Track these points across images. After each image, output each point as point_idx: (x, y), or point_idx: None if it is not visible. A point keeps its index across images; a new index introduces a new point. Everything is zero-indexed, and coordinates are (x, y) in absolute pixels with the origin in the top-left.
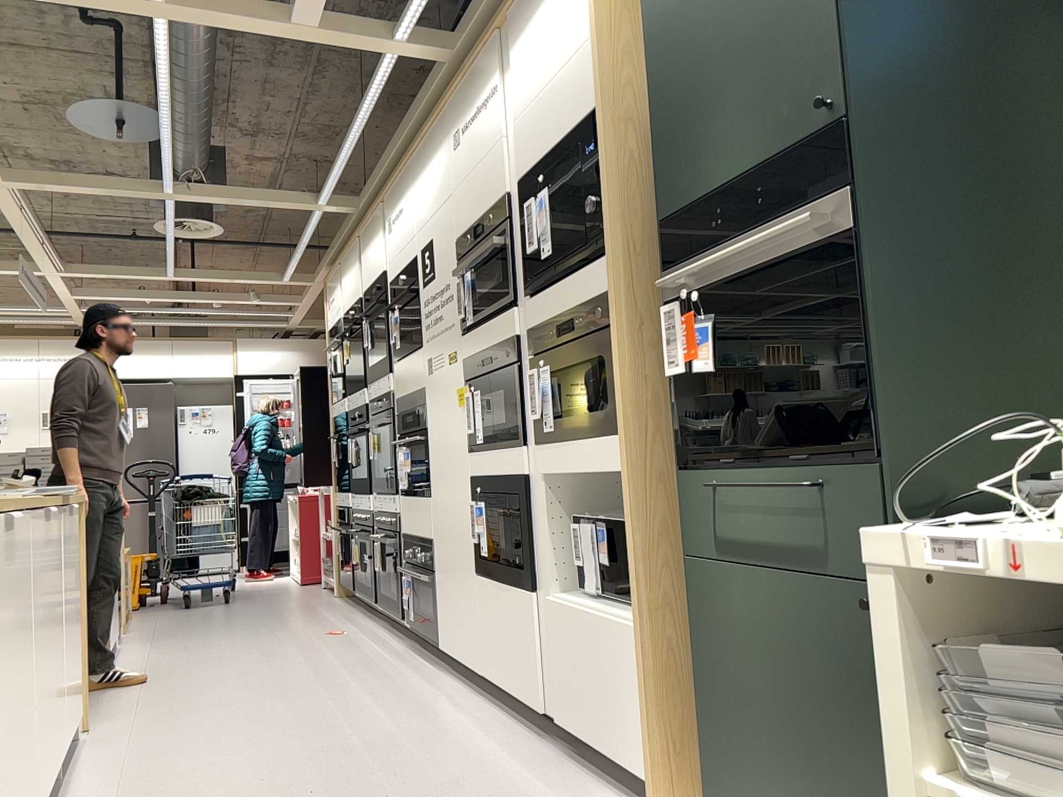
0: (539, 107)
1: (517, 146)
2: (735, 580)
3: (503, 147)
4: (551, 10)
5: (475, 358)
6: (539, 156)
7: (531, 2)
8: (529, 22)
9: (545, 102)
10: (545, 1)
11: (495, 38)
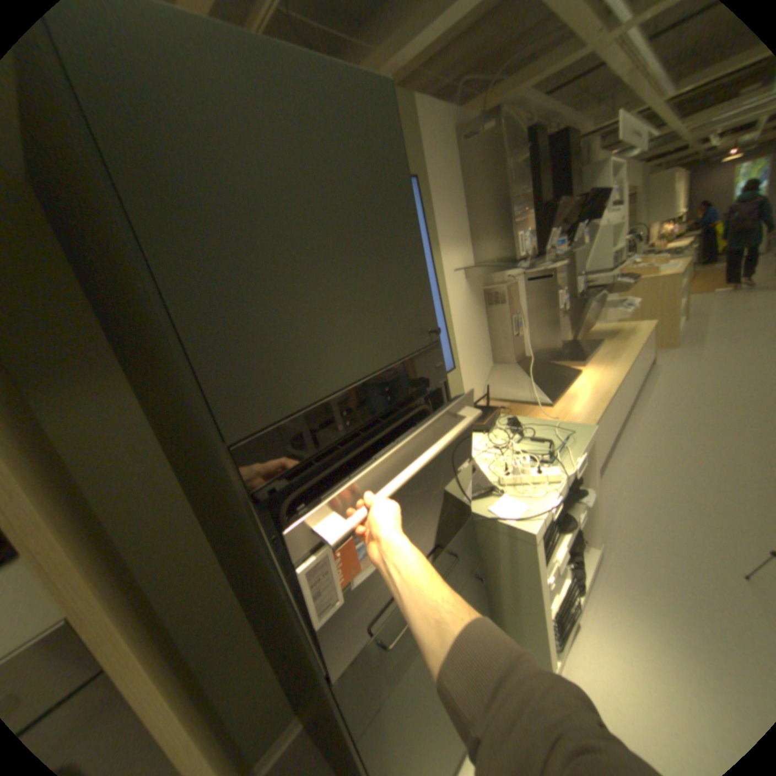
0: None
1: None
2: (398, 694)
3: None
4: None
5: None
6: None
7: None
8: None
9: None
10: None
11: None
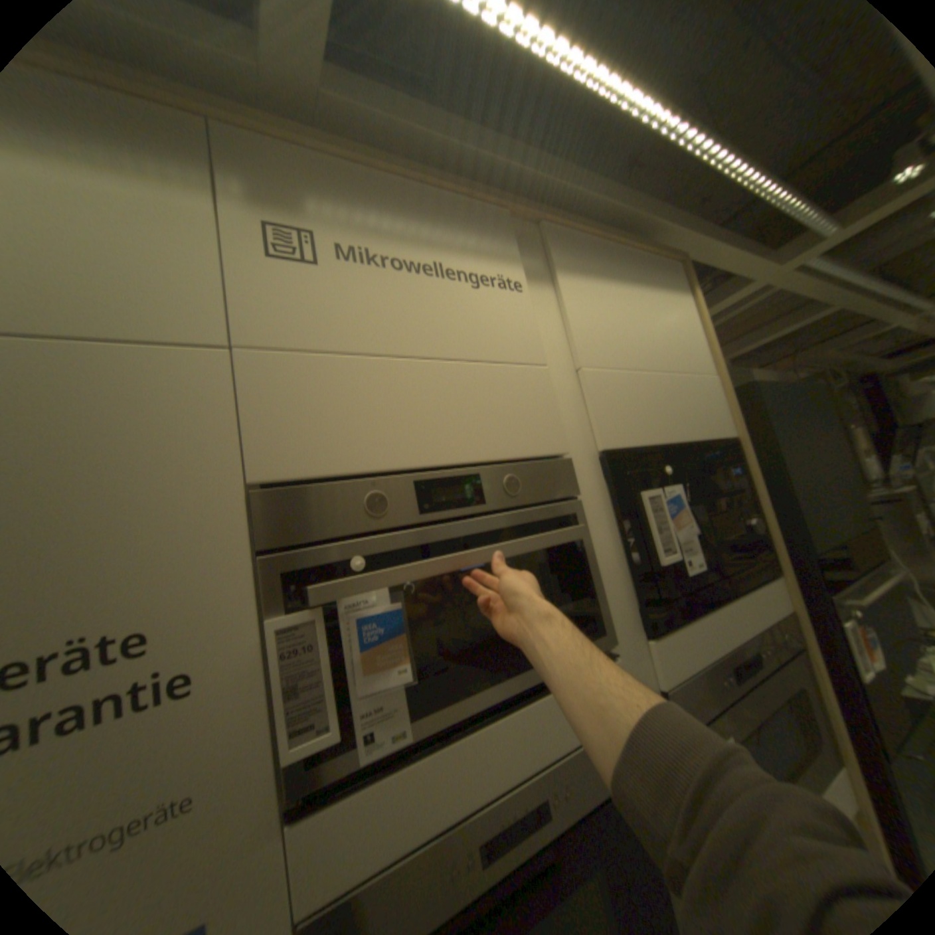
0: (640, 382)
1: (596, 400)
2: None
3: (546, 378)
4: (646, 300)
5: (422, 868)
6: (649, 438)
7: (605, 261)
8: (603, 276)
9: (651, 382)
10: (633, 283)
11: (507, 217)
